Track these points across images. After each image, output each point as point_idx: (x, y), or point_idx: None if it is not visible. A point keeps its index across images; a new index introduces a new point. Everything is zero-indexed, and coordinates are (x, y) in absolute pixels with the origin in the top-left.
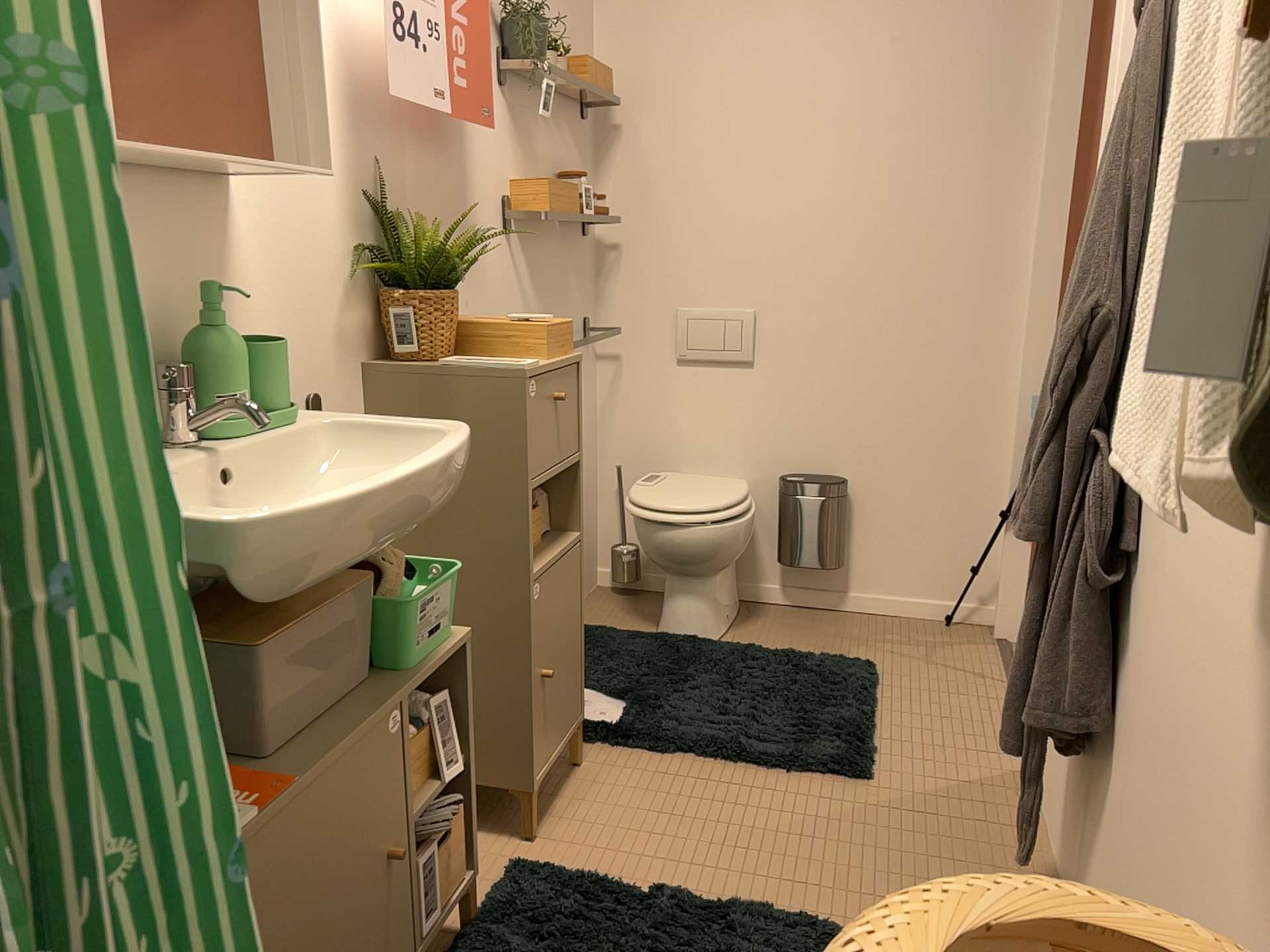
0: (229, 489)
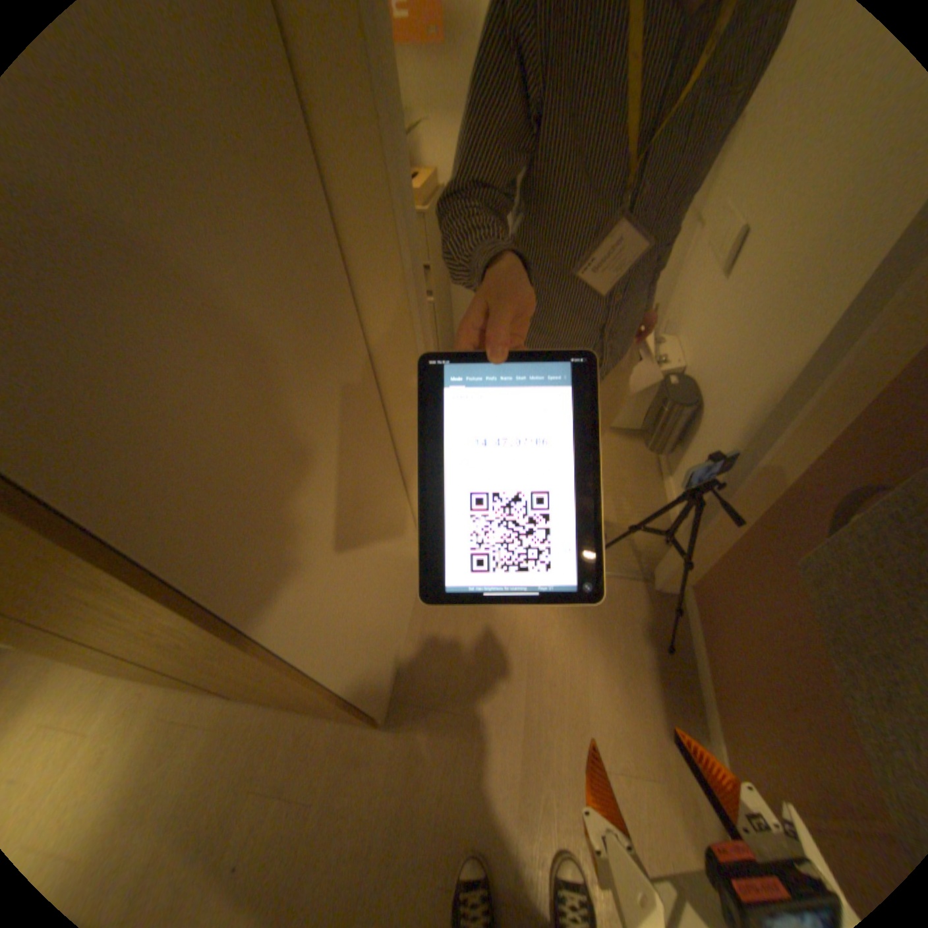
0: None
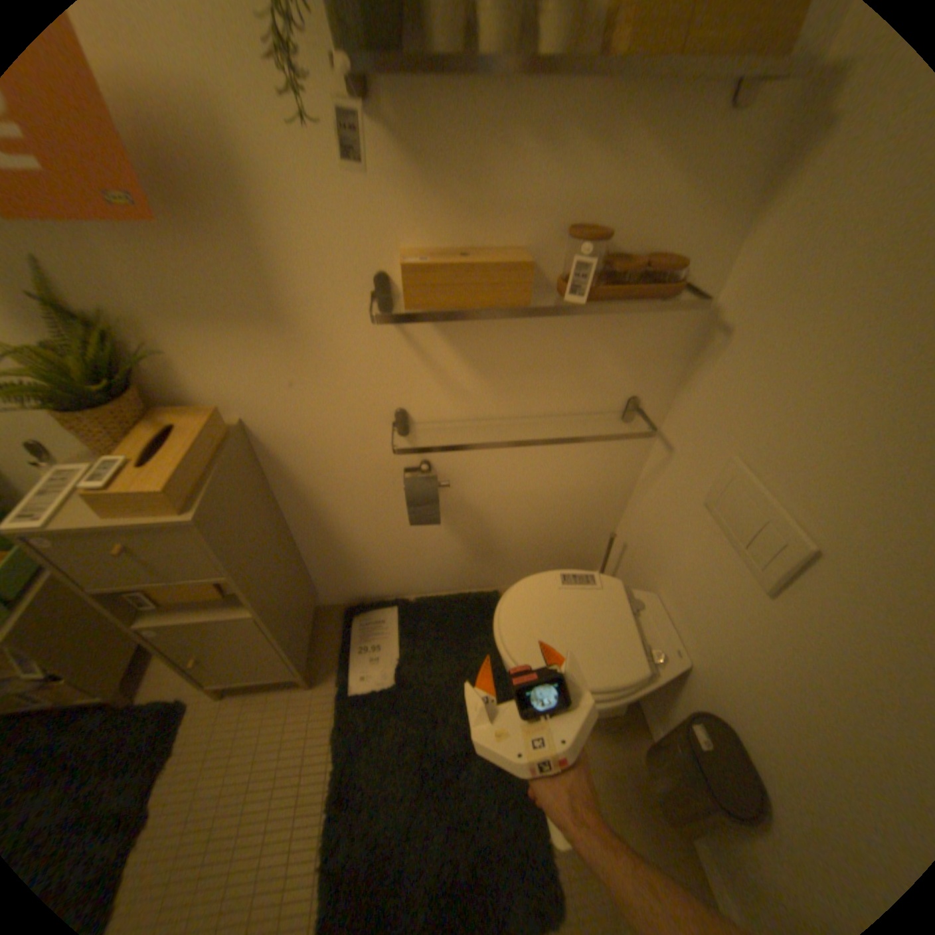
0: None
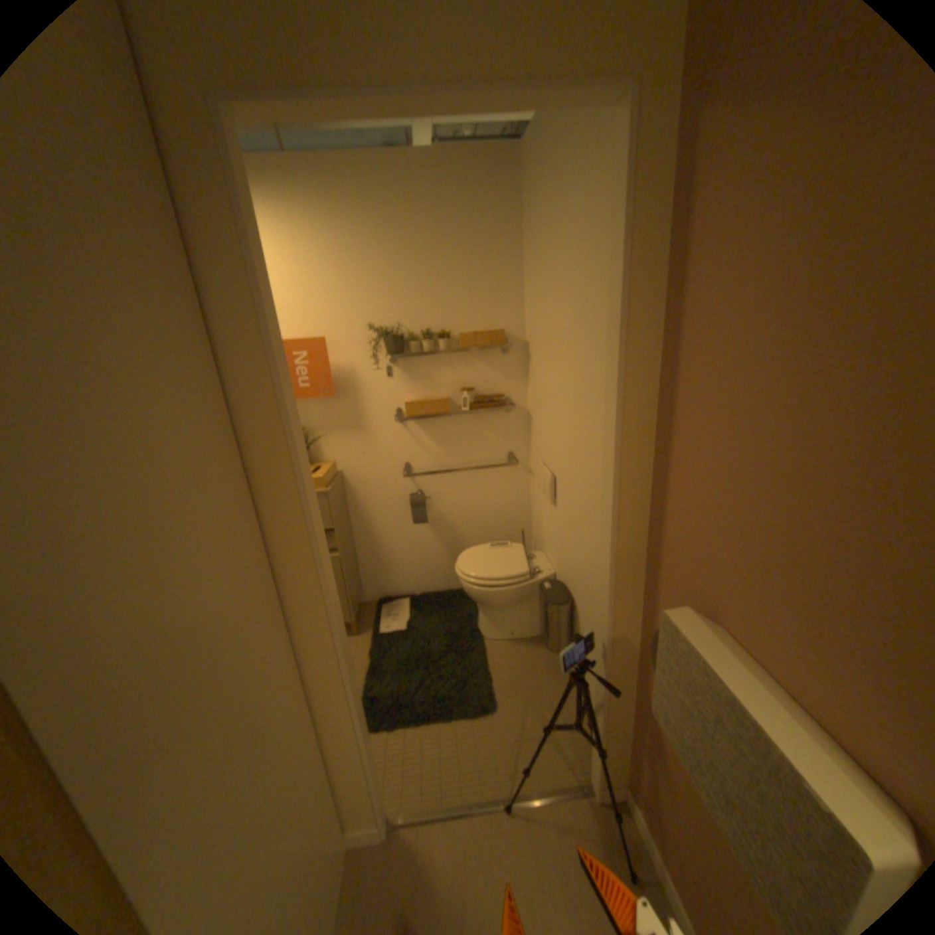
0: None
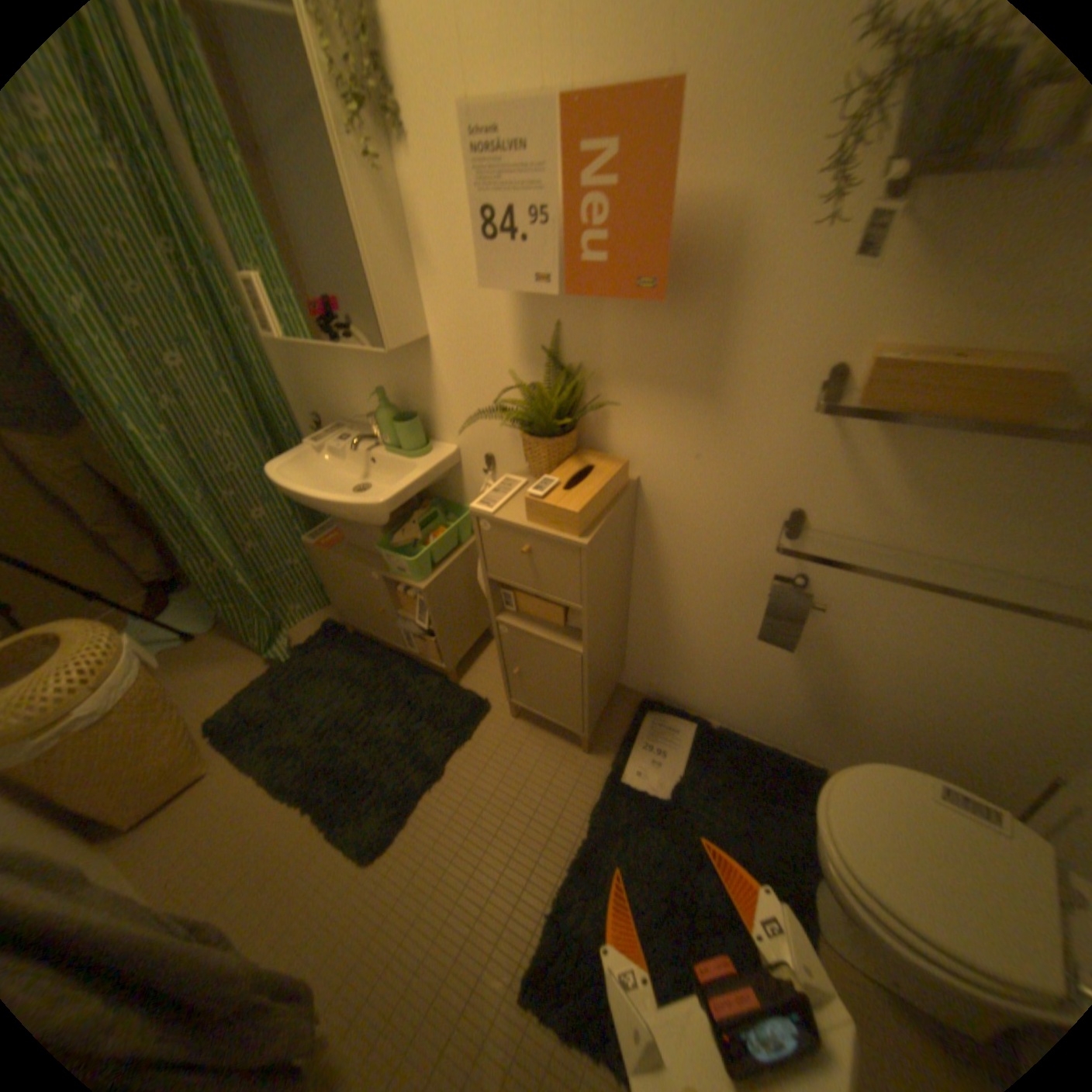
0: (371, 467)
